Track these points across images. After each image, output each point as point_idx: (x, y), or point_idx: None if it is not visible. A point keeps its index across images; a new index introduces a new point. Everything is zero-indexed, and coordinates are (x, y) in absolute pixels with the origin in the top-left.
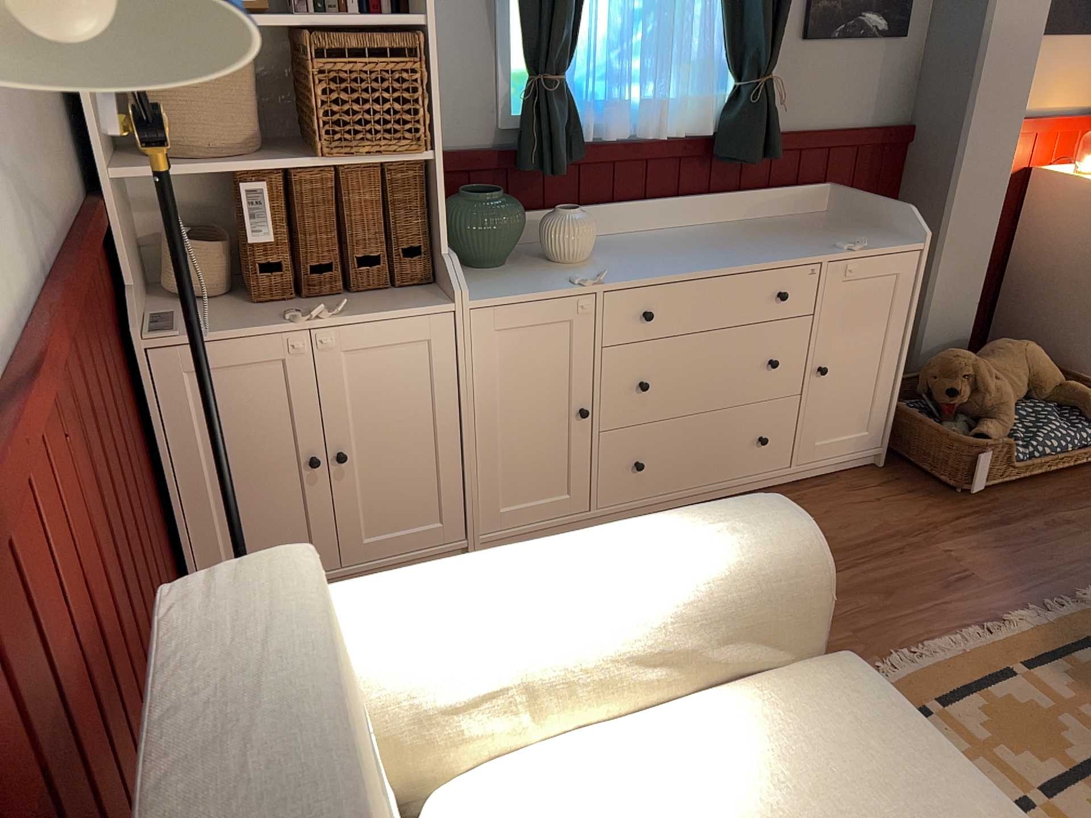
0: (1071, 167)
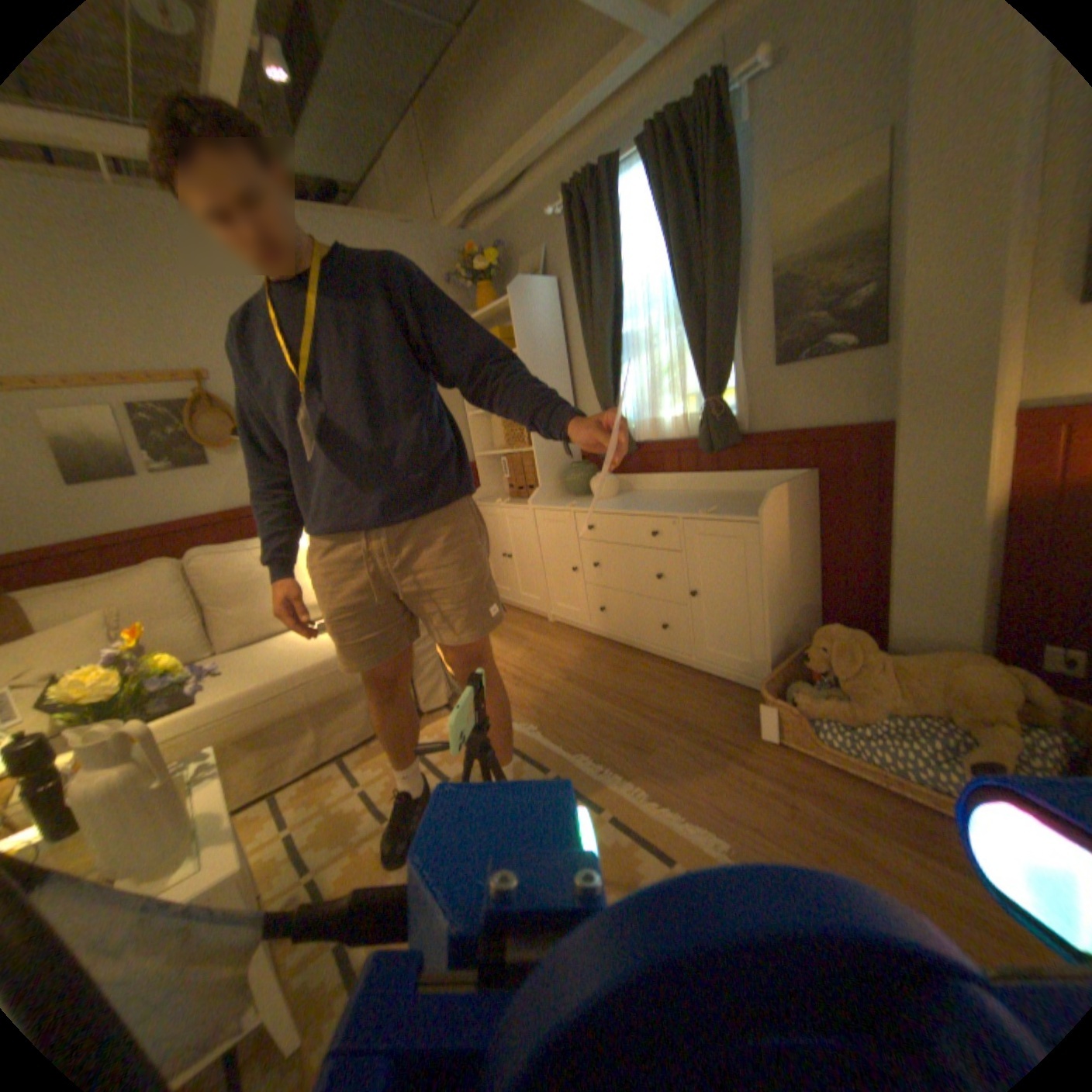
0: None
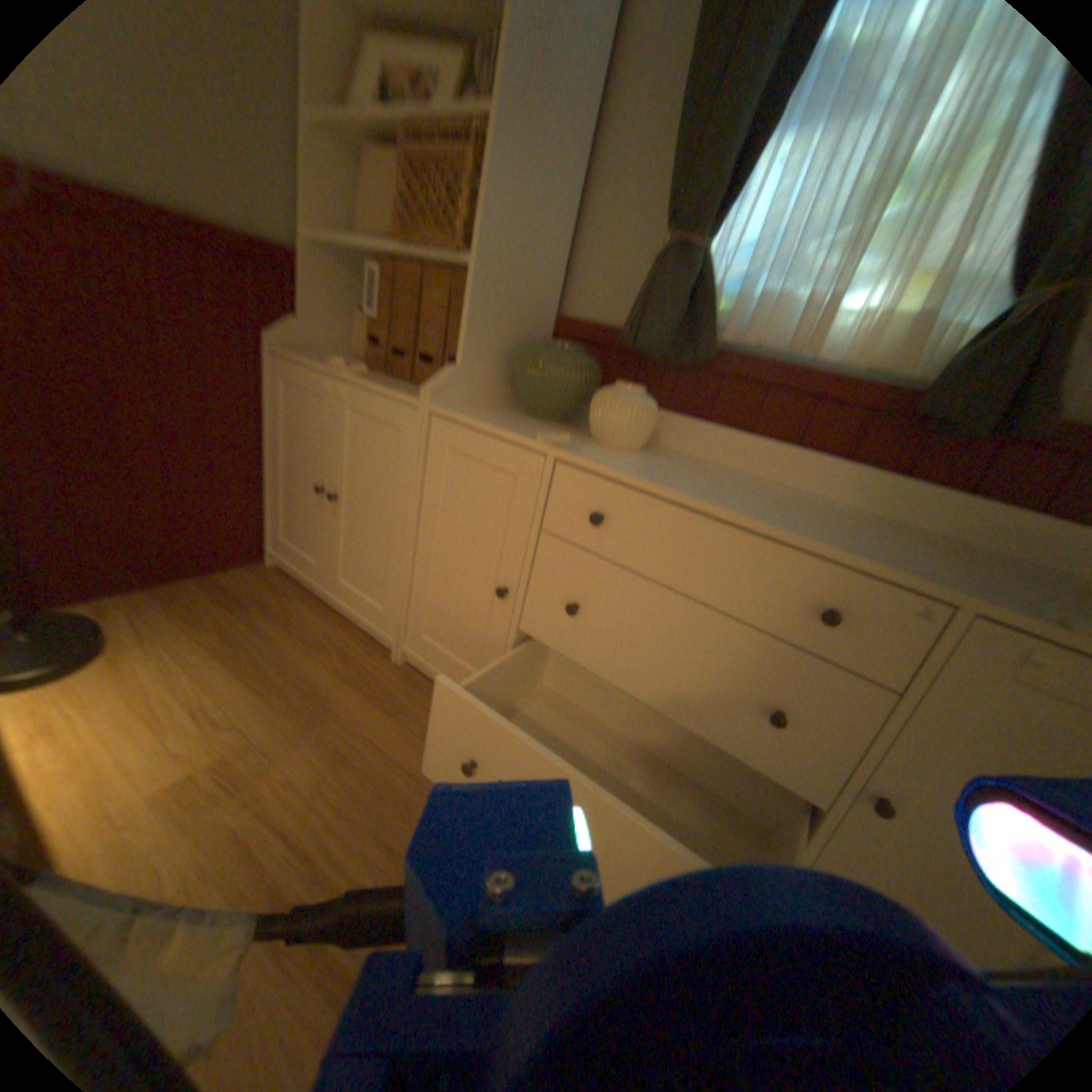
0: None
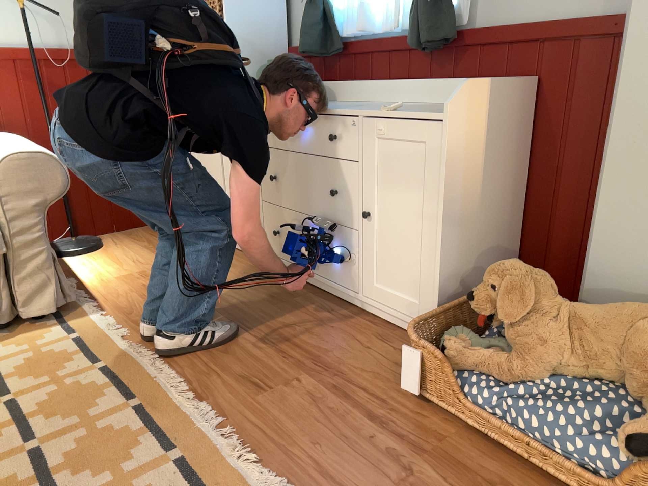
0: None
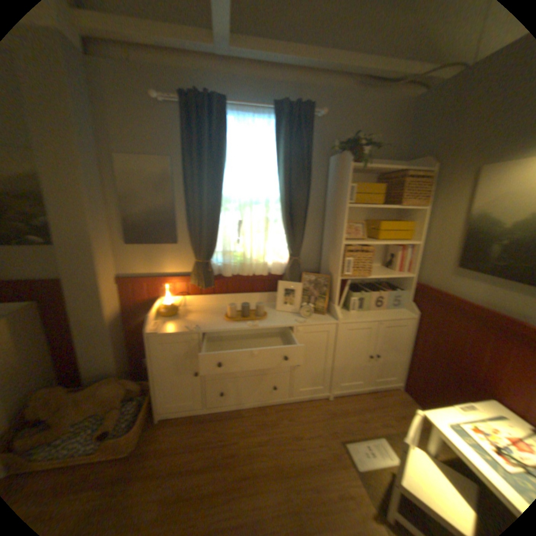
0: (177, 298)
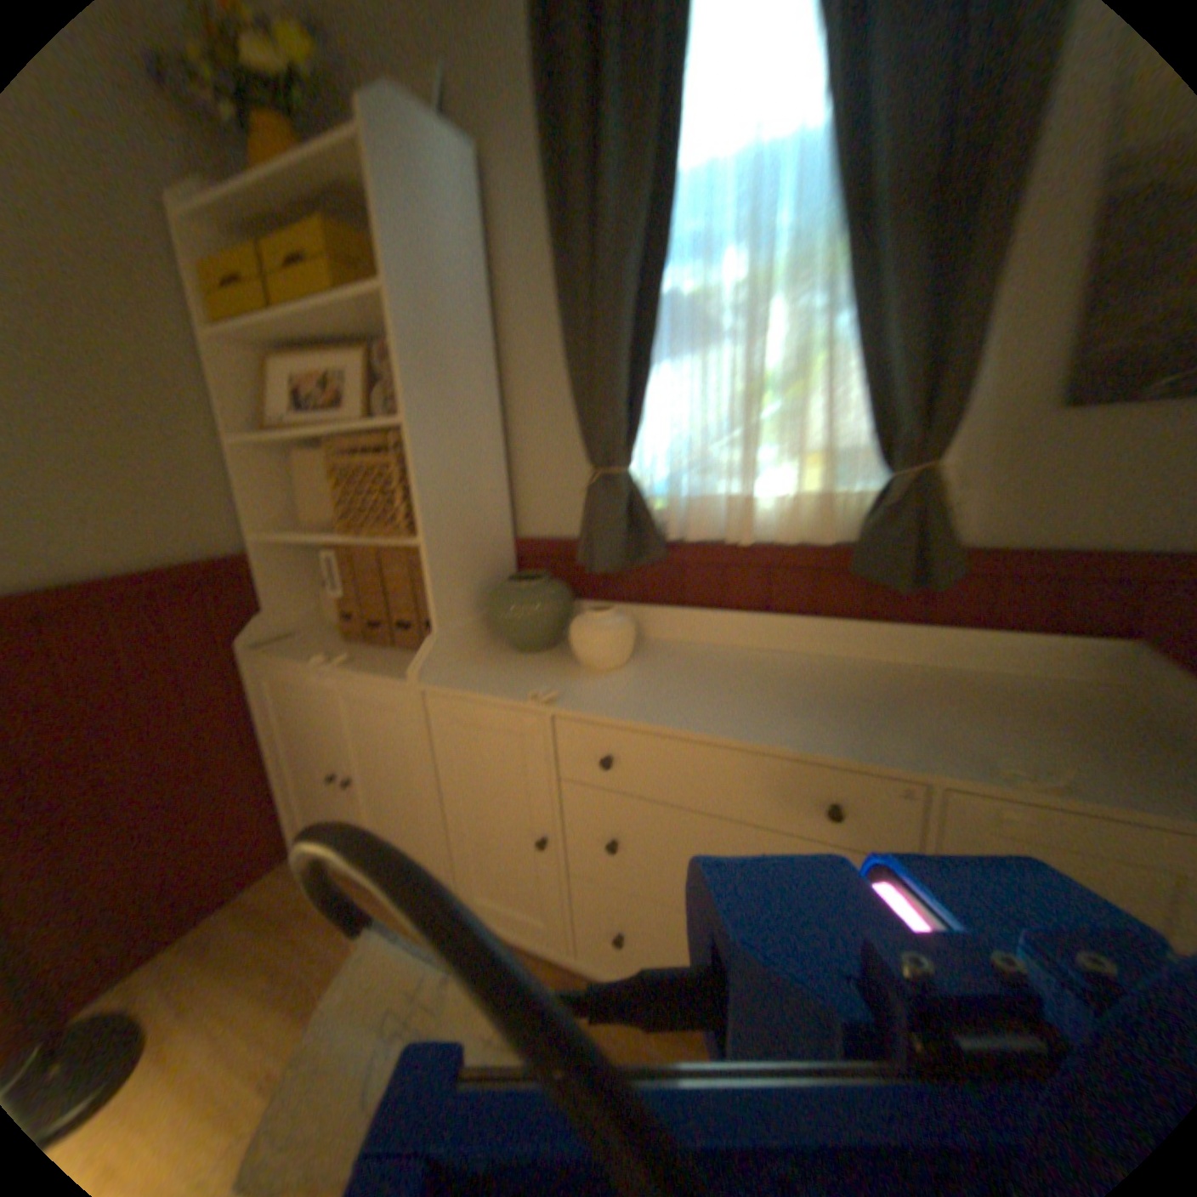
0: None
